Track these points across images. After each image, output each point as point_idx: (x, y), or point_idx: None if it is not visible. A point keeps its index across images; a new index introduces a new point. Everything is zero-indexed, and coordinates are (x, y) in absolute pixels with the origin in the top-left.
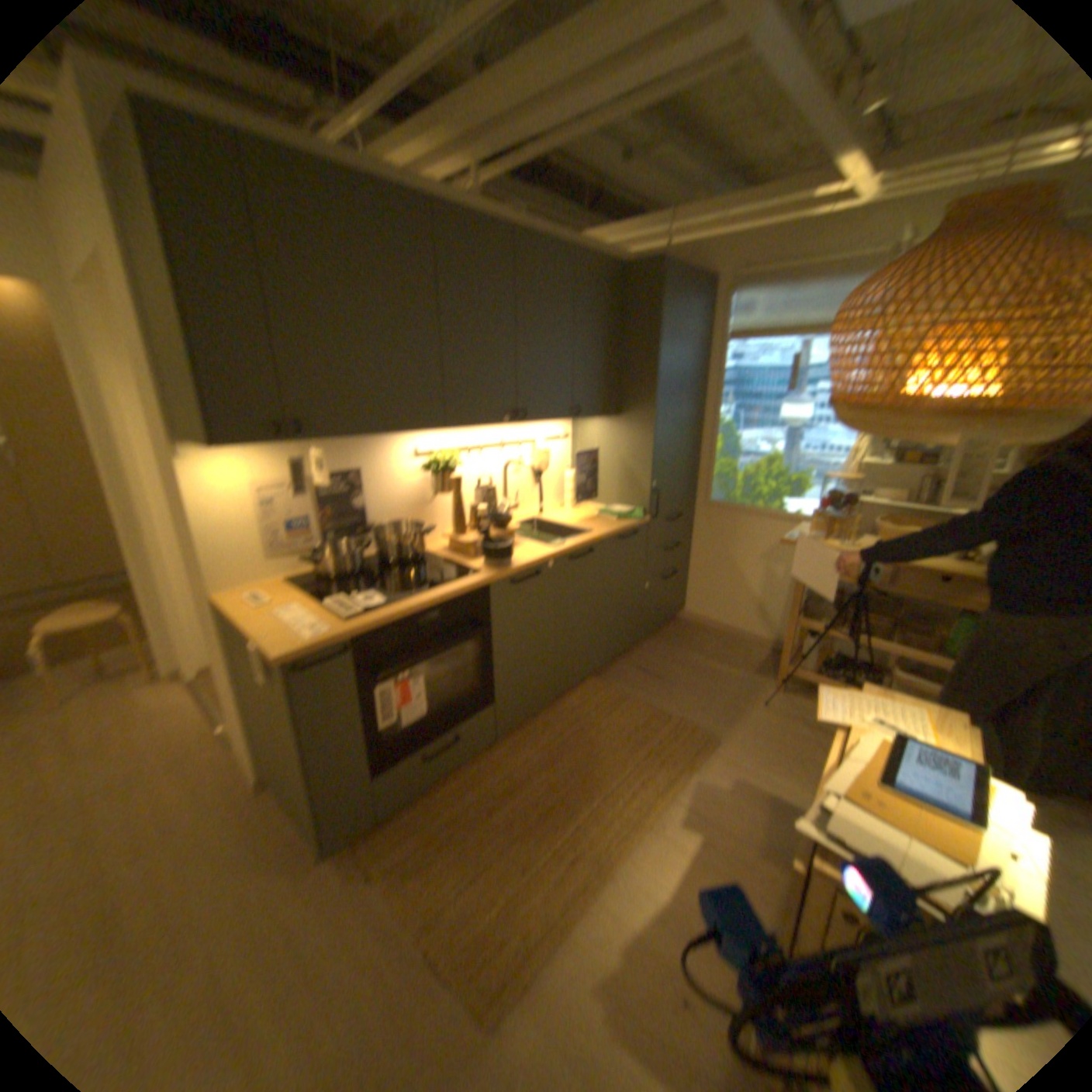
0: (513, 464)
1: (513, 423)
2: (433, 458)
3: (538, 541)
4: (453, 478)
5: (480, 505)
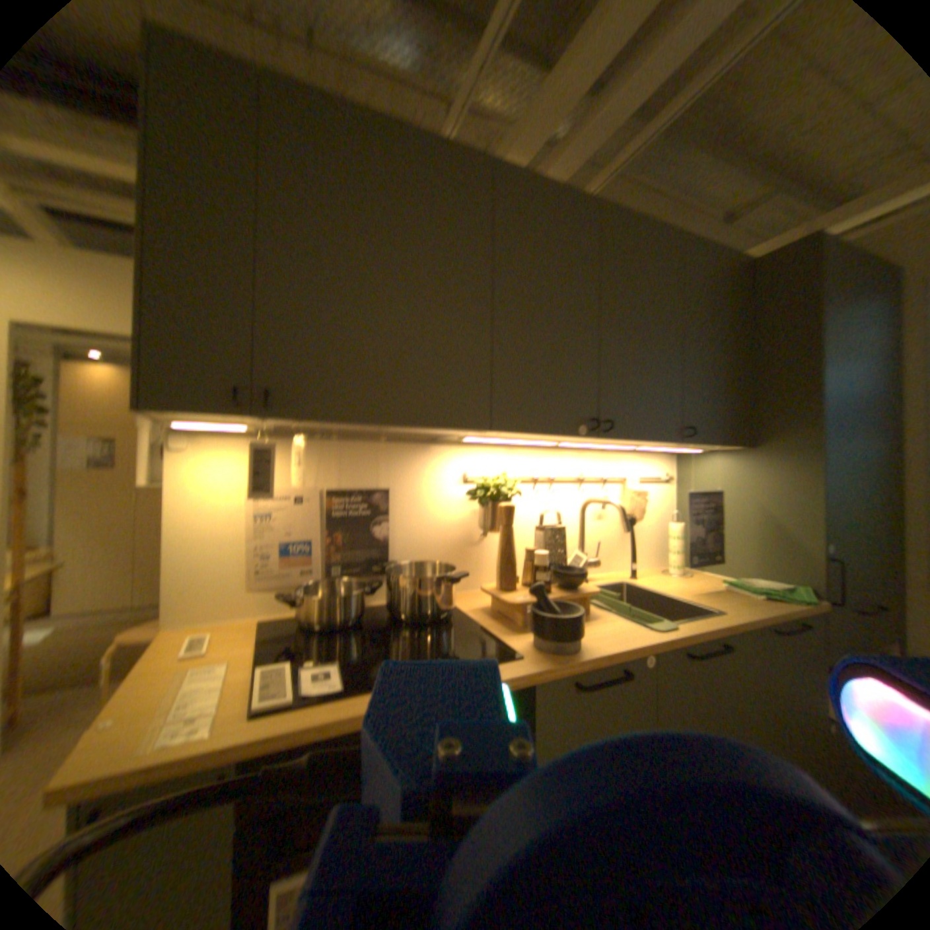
0: (595, 499)
1: (597, 442)
2: (485, 478)
3: (631, 613)
4: (509, 506)
5: (546, 549)
